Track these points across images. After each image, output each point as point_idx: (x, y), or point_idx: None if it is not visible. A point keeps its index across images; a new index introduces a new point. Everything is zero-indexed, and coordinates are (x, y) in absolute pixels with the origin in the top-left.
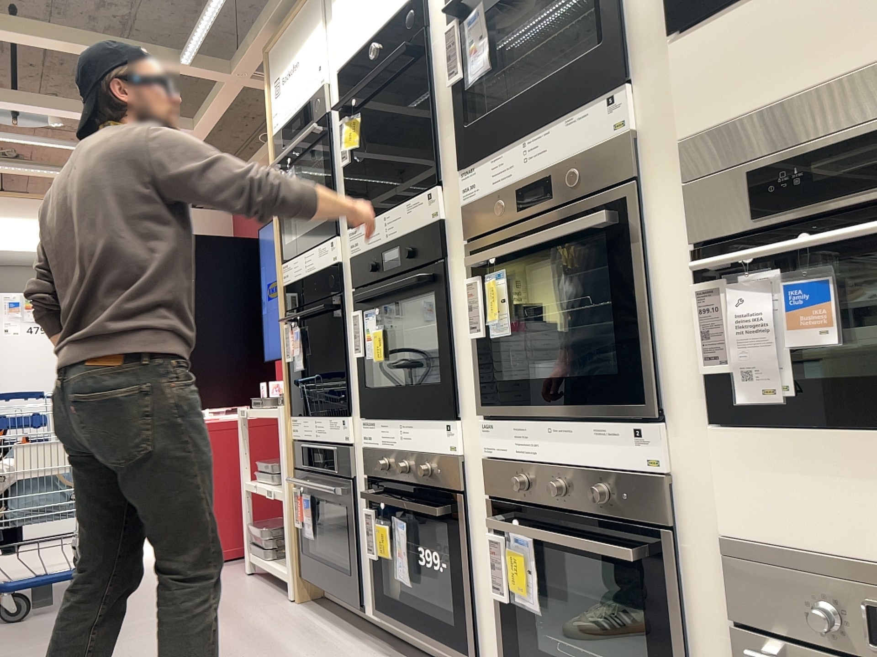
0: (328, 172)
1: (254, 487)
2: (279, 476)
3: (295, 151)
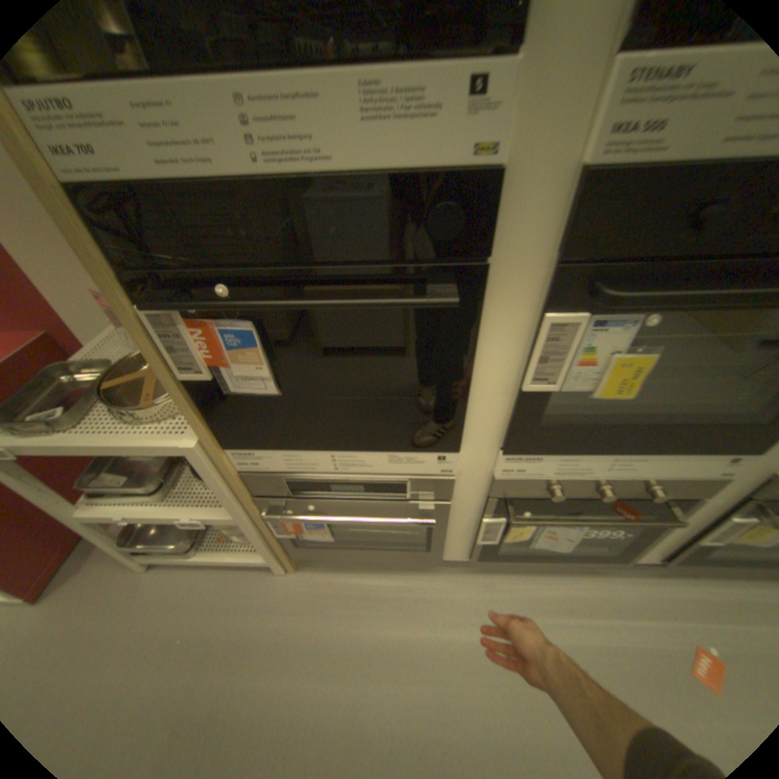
0: None
1: (117, 521)
2: (160, 488)
3: None
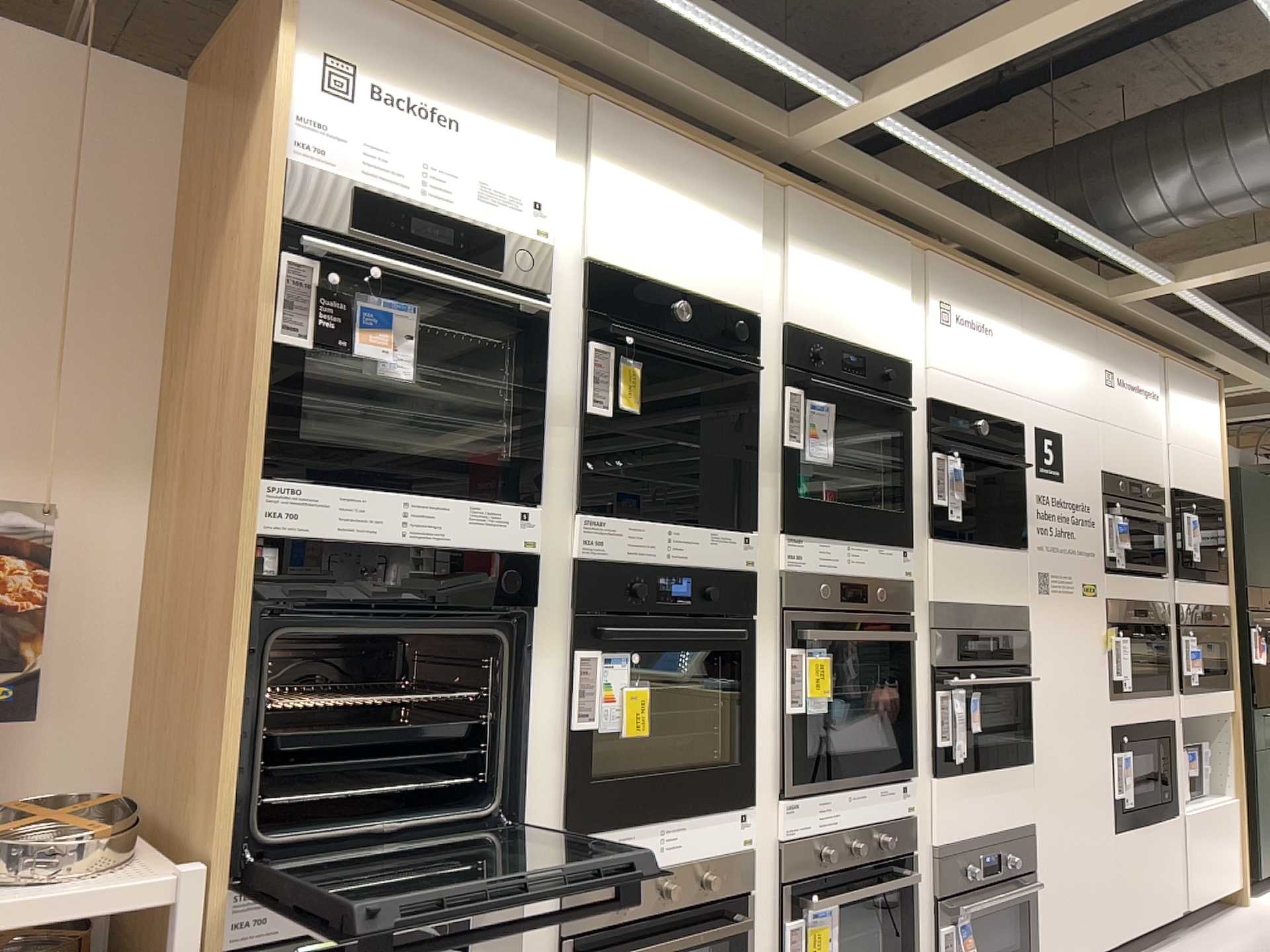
0: (538, 393)
1: None
2: None
3: (417, 277)
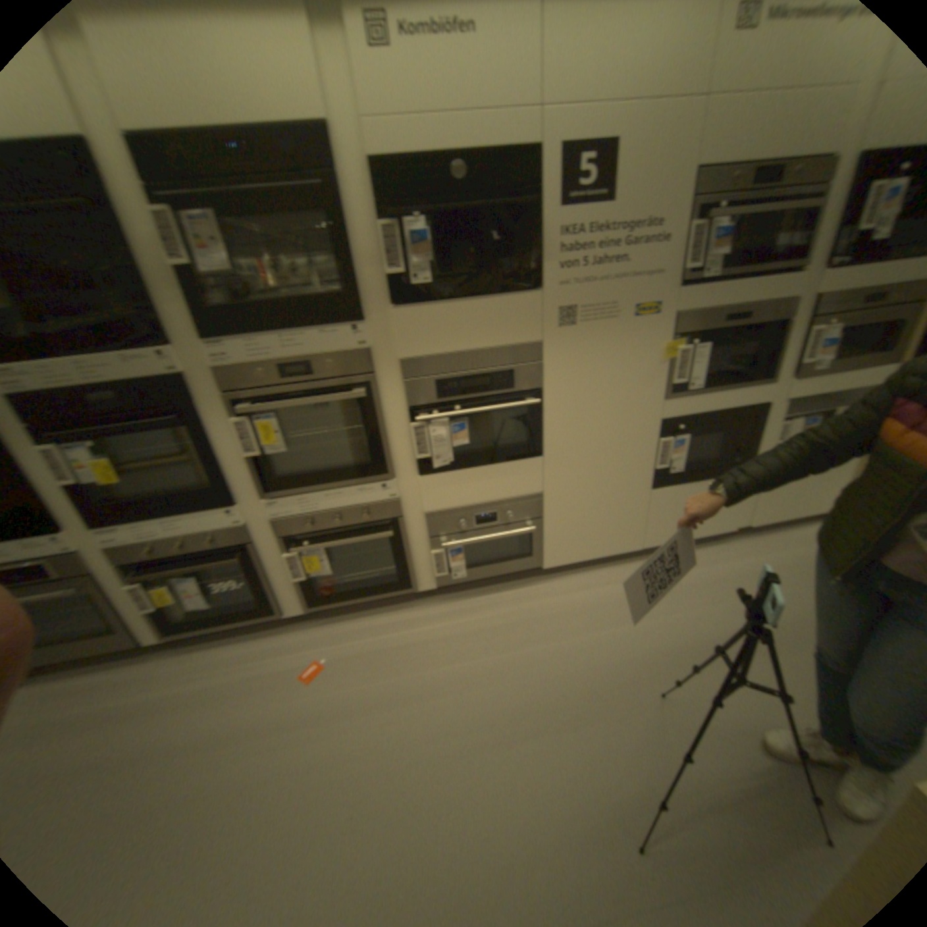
0: None
1: None
2: None
3: None
